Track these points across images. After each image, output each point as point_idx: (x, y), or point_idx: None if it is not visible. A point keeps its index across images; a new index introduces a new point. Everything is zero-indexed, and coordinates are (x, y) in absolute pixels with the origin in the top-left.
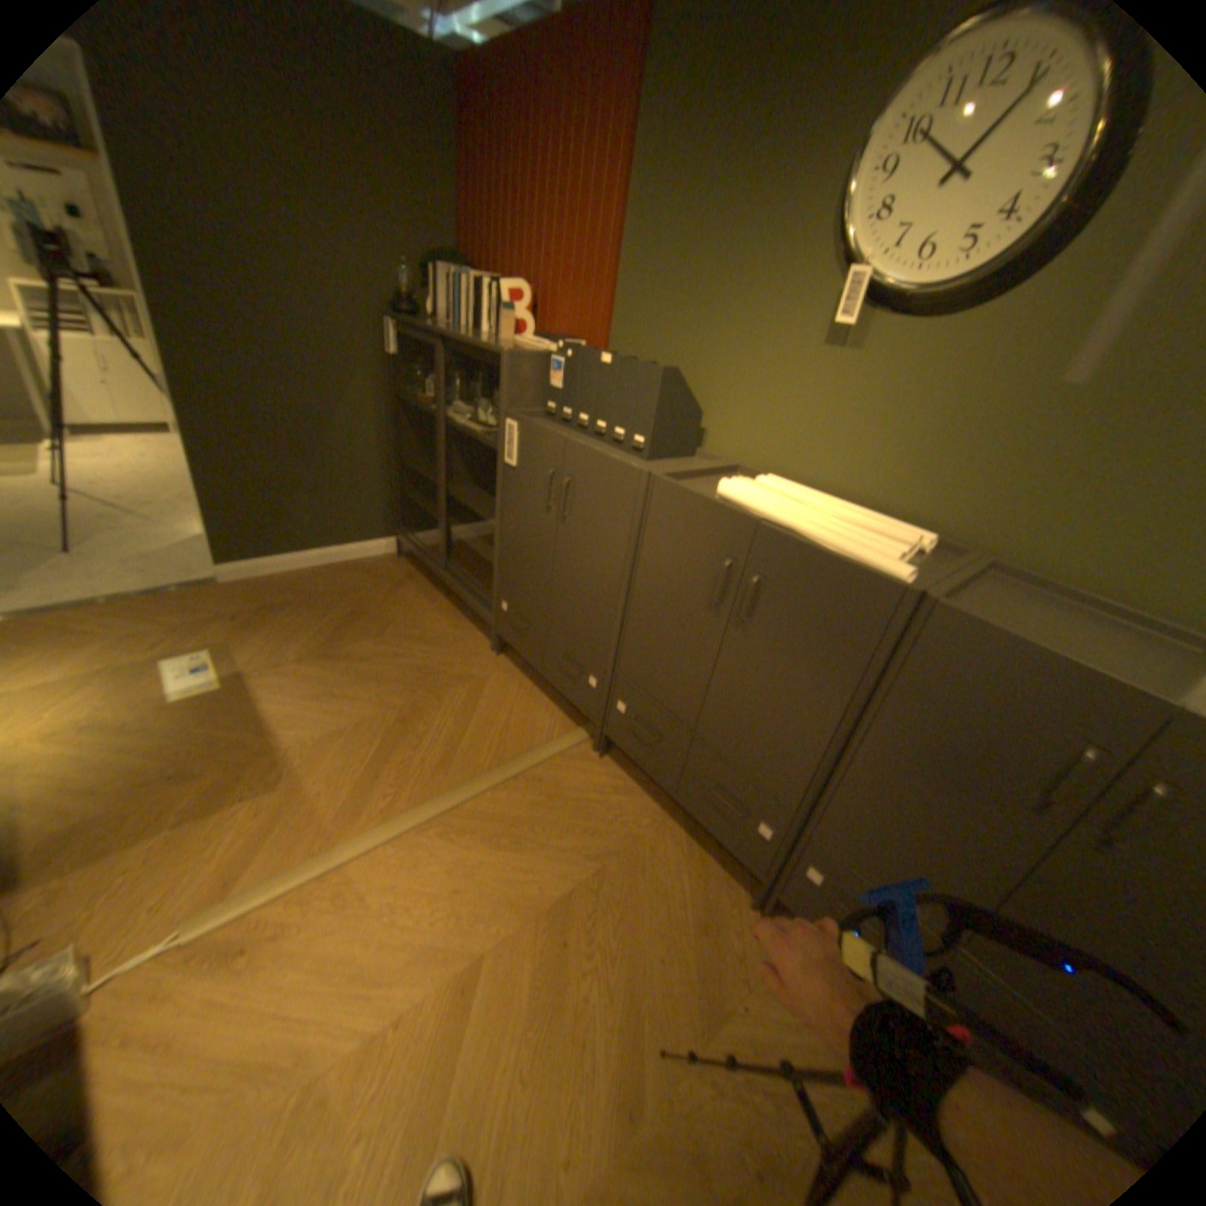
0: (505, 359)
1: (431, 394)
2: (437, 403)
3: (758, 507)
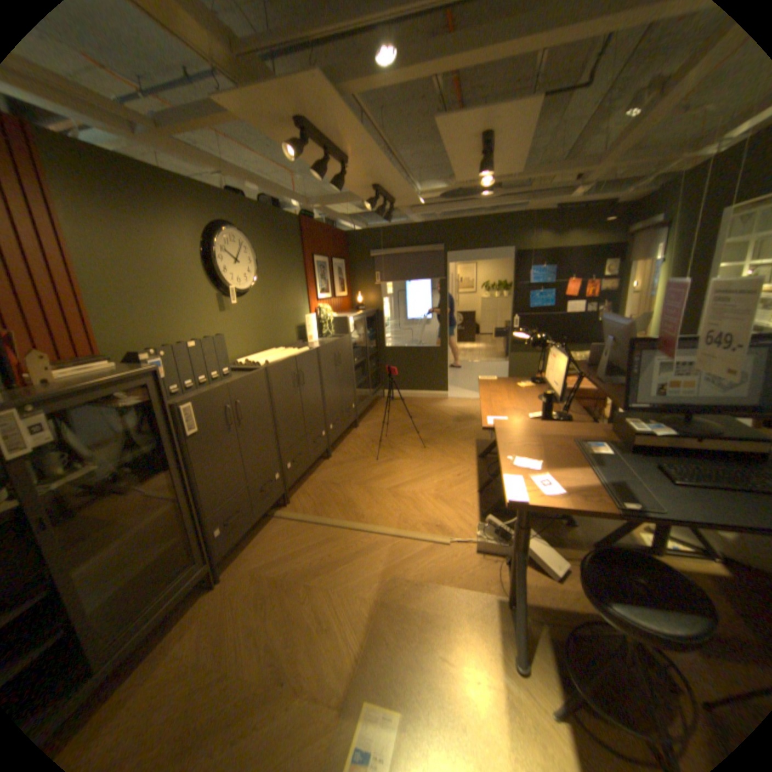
0: (145, 375)
1: None
2: None
3: (281, 358)
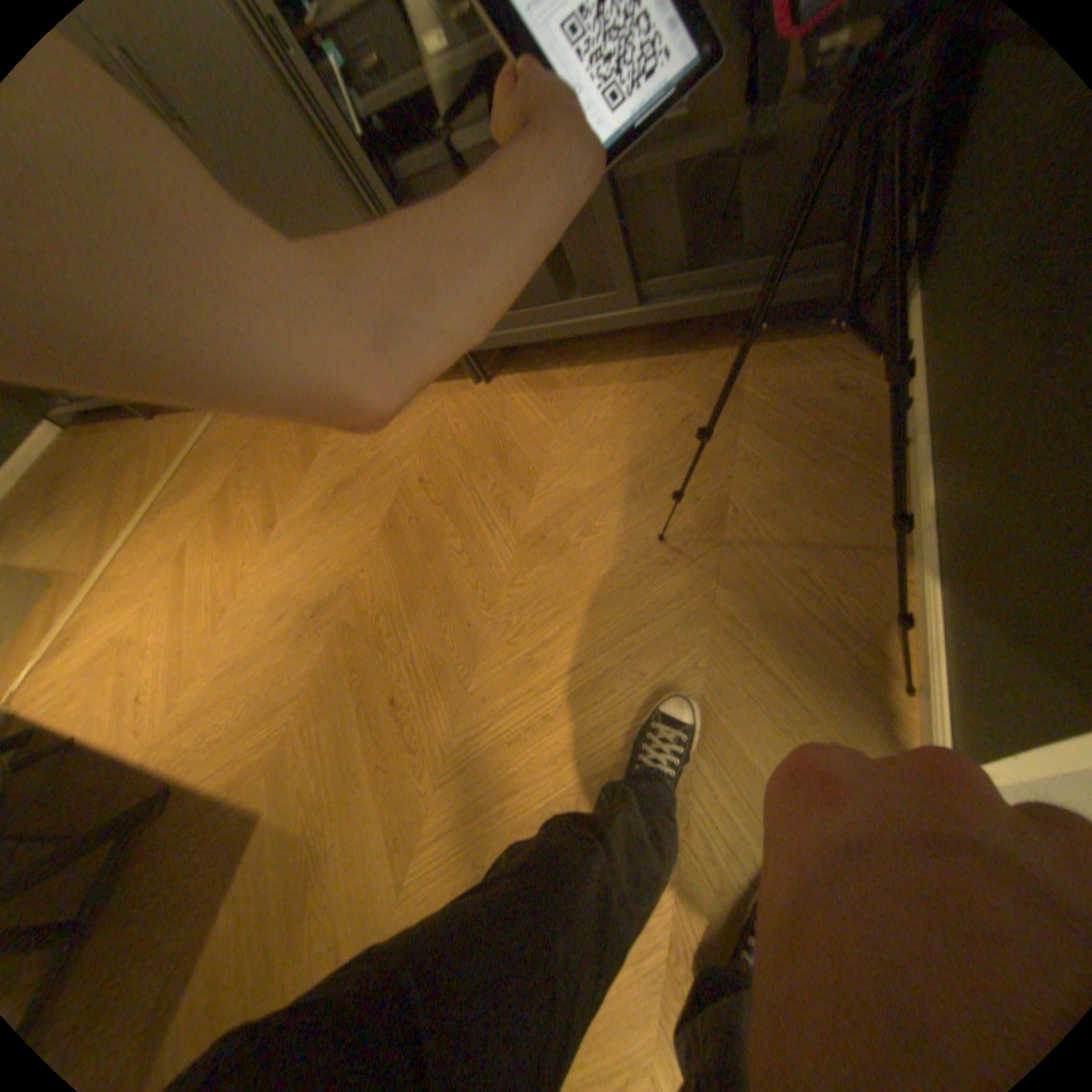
0: None
1: None
2: None
3: None
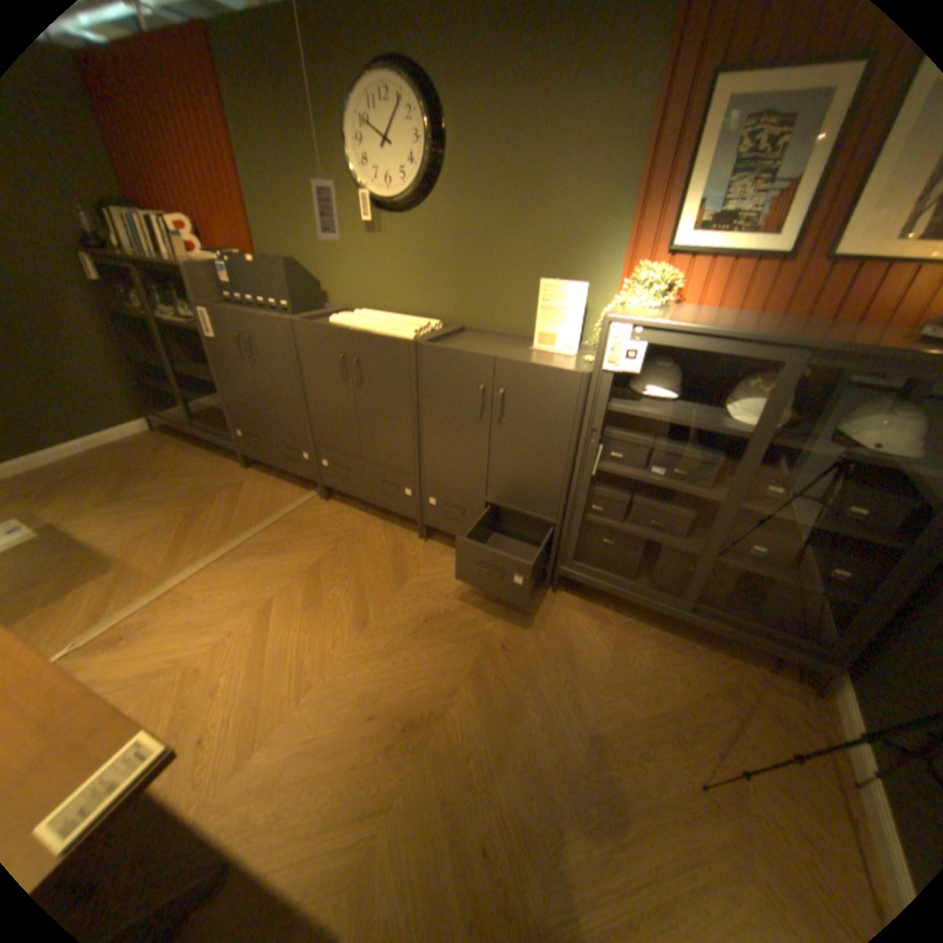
0: (181, 268)
1: (135, 304)
2: (142, 309)
3: (348, 325)
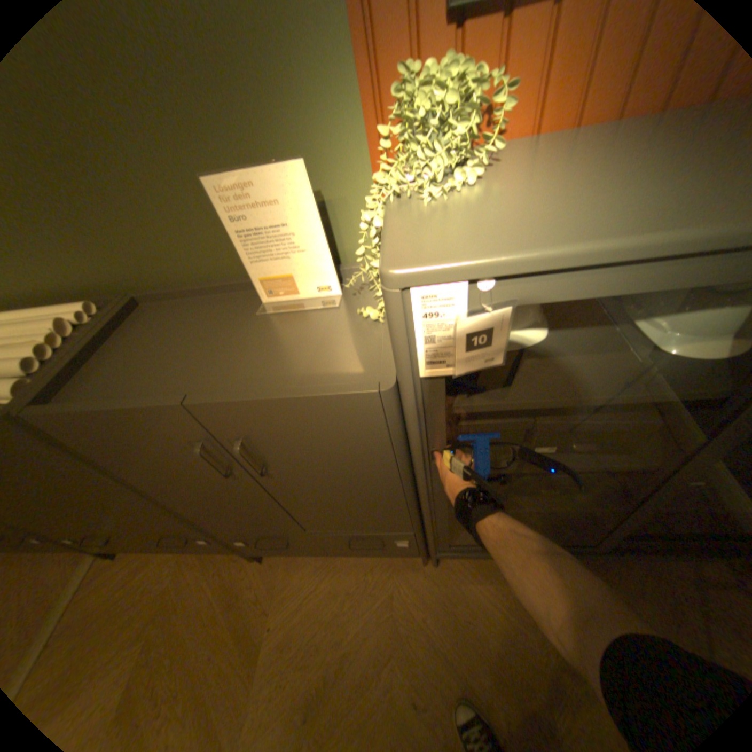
0: None
1: None
2: None
3: None
